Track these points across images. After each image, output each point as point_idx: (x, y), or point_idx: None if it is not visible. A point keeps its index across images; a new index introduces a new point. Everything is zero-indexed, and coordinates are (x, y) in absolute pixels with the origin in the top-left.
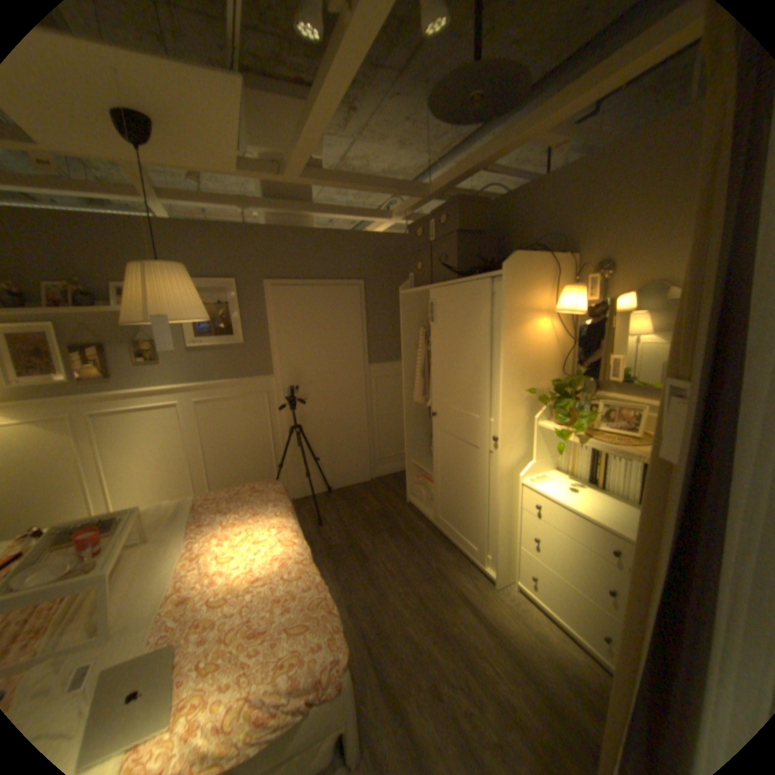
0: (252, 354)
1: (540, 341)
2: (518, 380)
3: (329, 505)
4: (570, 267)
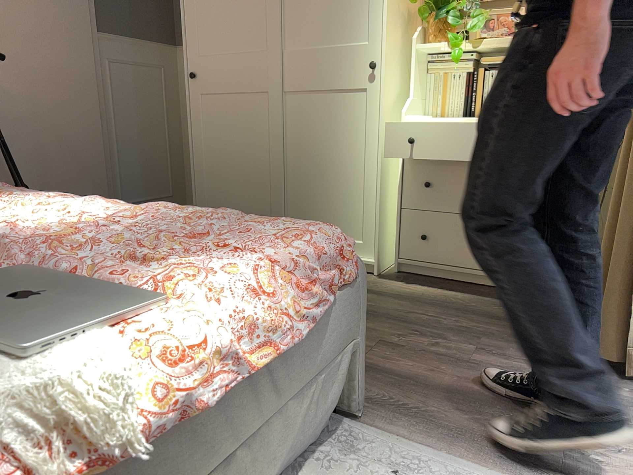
0: None
1: None
2: None
3: None
4: None
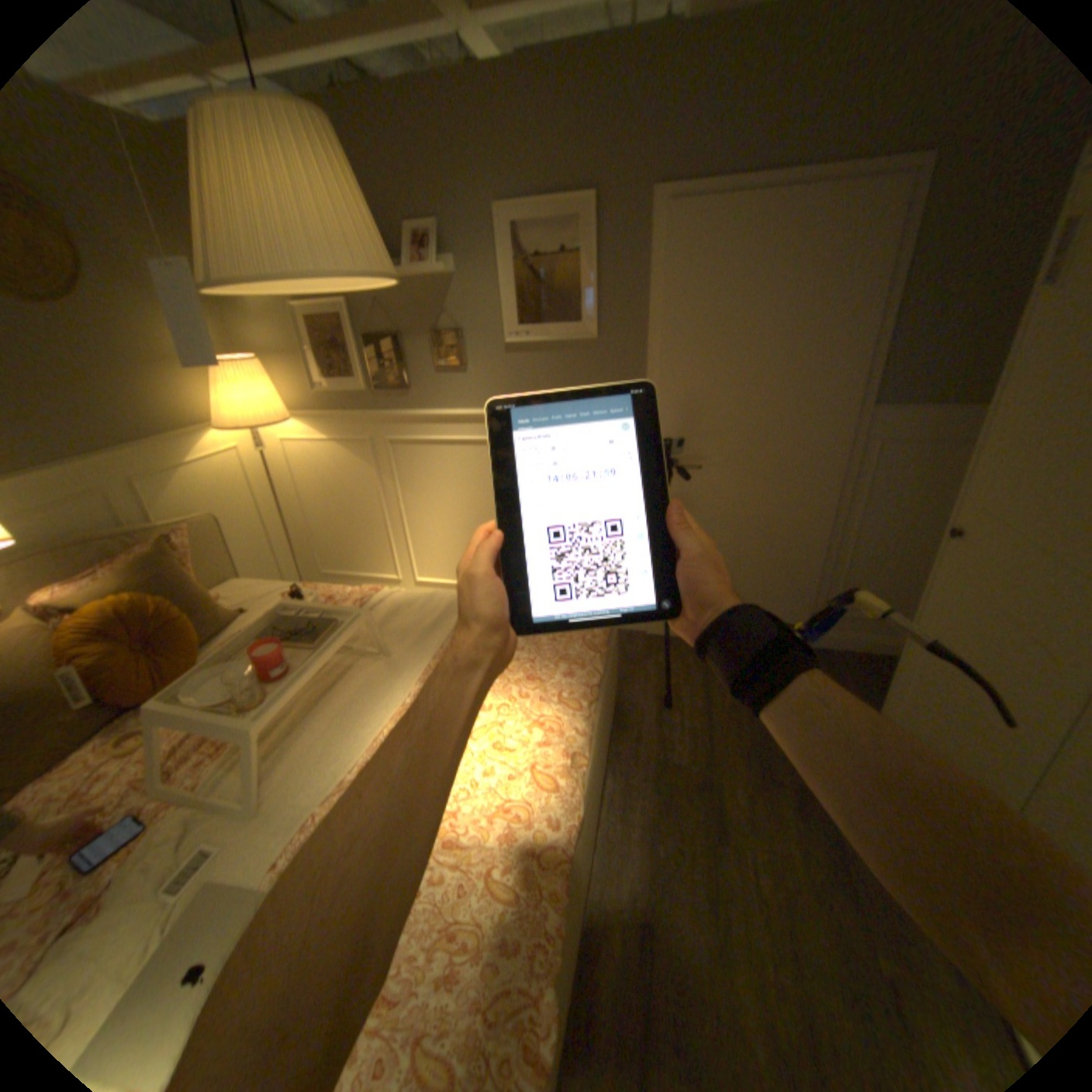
0: (611, 362)
1: None
2: None
3: (702, 671)
4: None
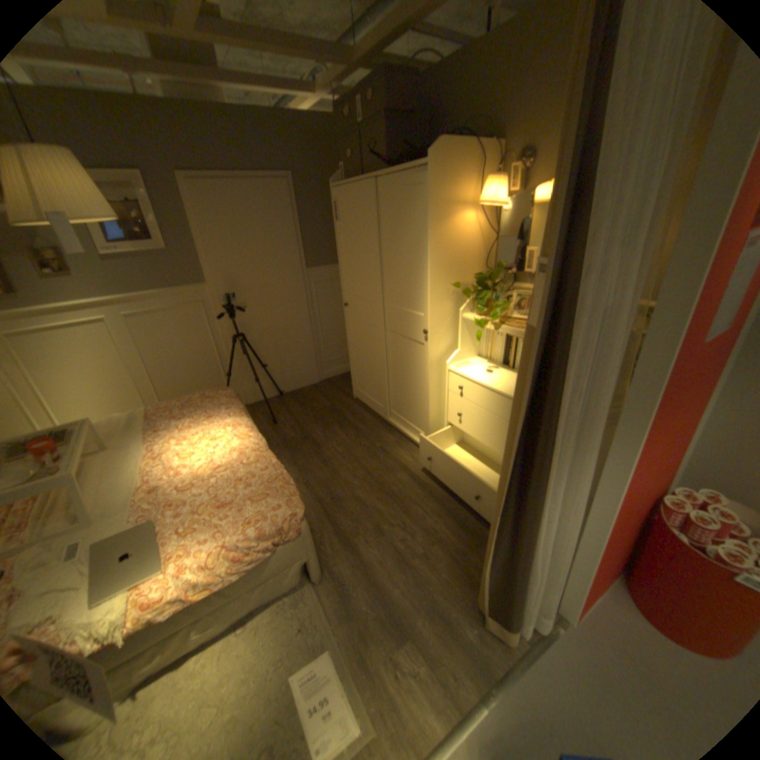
0: (177, 261)
1: (465, 235)
2: (444, 275)
3: (282, 407)
4: (495, 155)
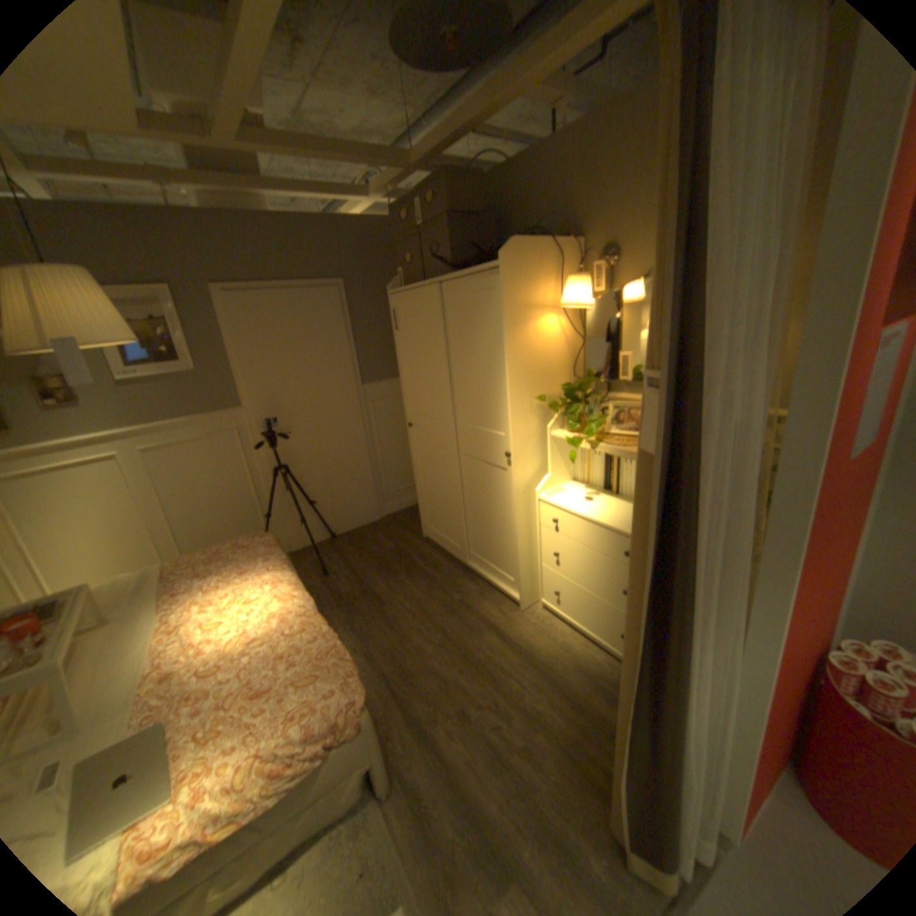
0: (208, 383)
1: (546, 342)
2: (525, 387)
3: (334, 553)
4: (574, 254)
